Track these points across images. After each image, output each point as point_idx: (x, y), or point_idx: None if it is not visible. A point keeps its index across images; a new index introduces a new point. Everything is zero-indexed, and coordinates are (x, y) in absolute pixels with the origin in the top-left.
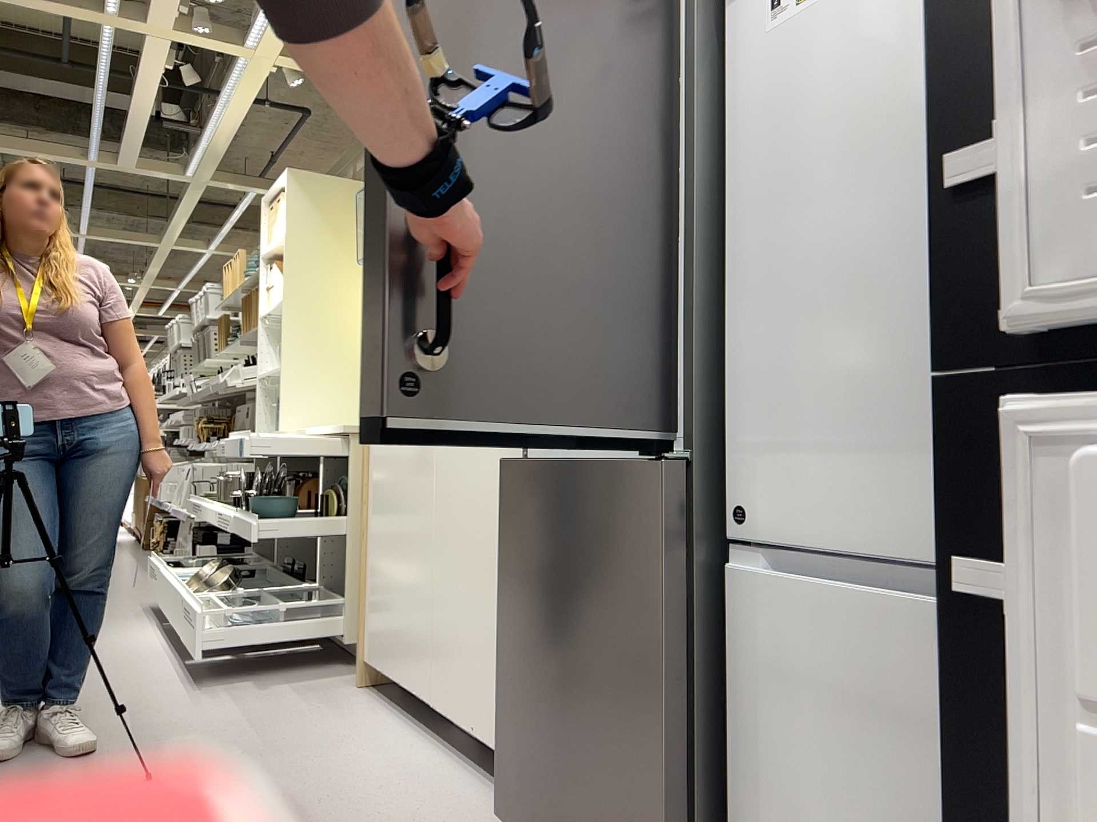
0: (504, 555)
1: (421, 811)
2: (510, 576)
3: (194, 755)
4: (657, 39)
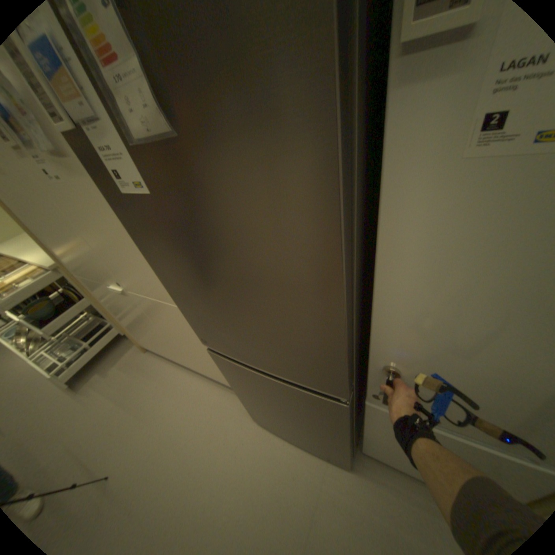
0: (227, 375)
1: (221, 423)
2: (234, 382)
3: (110, 443)
4: (322, 160)
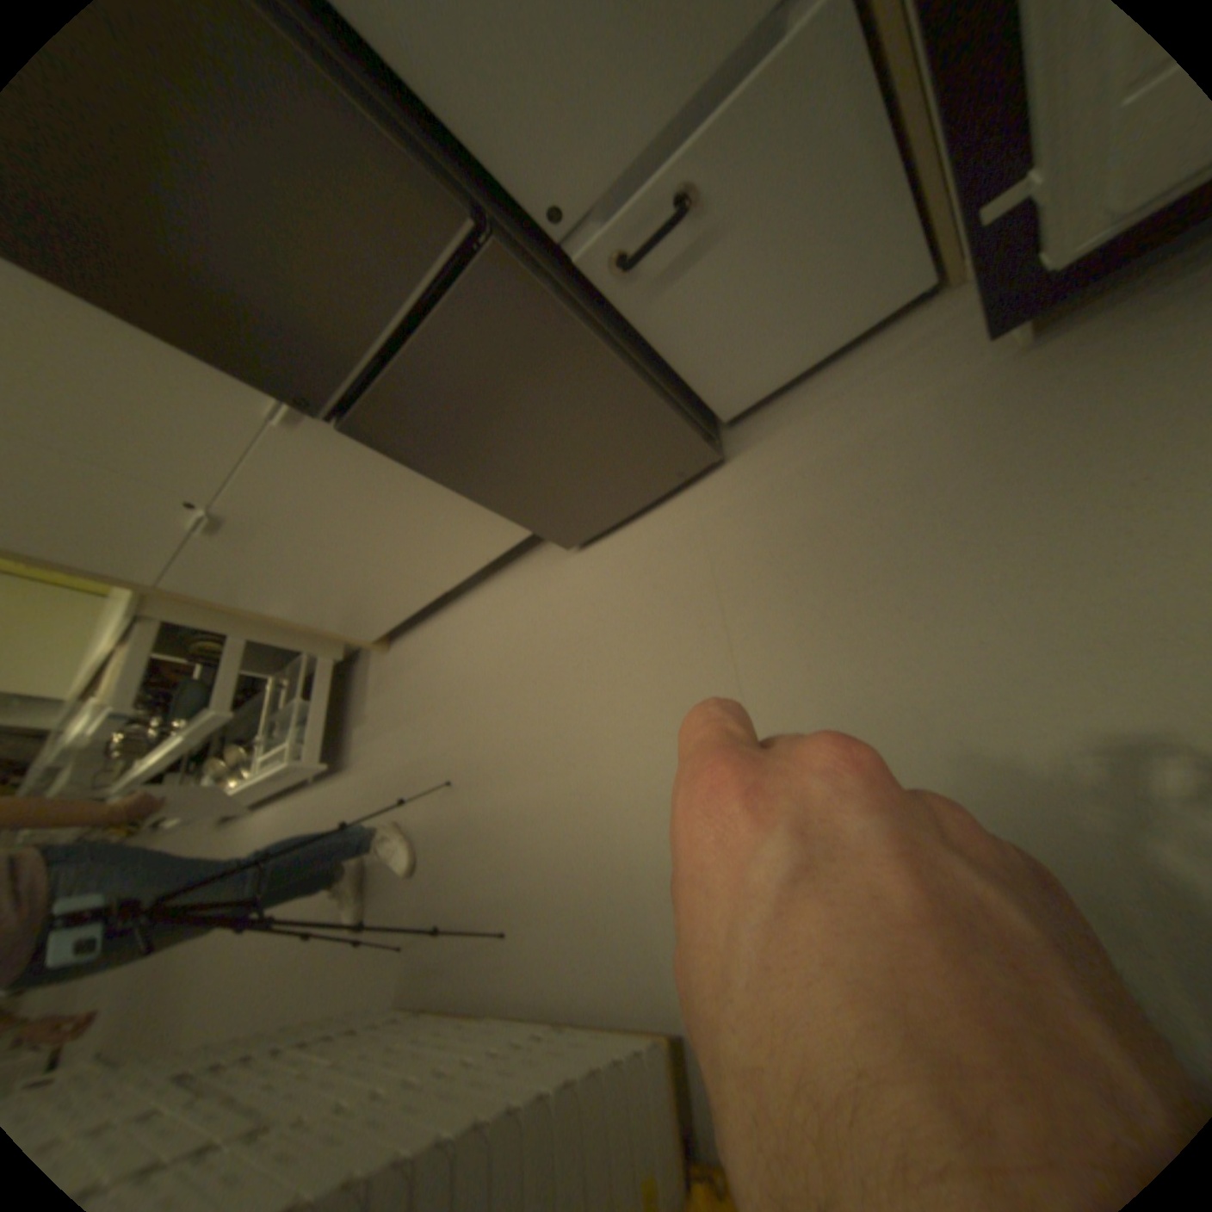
0: (418, 462)
1: (536, 598)
2: (438, 464)
3: (428, 754)
4: None
